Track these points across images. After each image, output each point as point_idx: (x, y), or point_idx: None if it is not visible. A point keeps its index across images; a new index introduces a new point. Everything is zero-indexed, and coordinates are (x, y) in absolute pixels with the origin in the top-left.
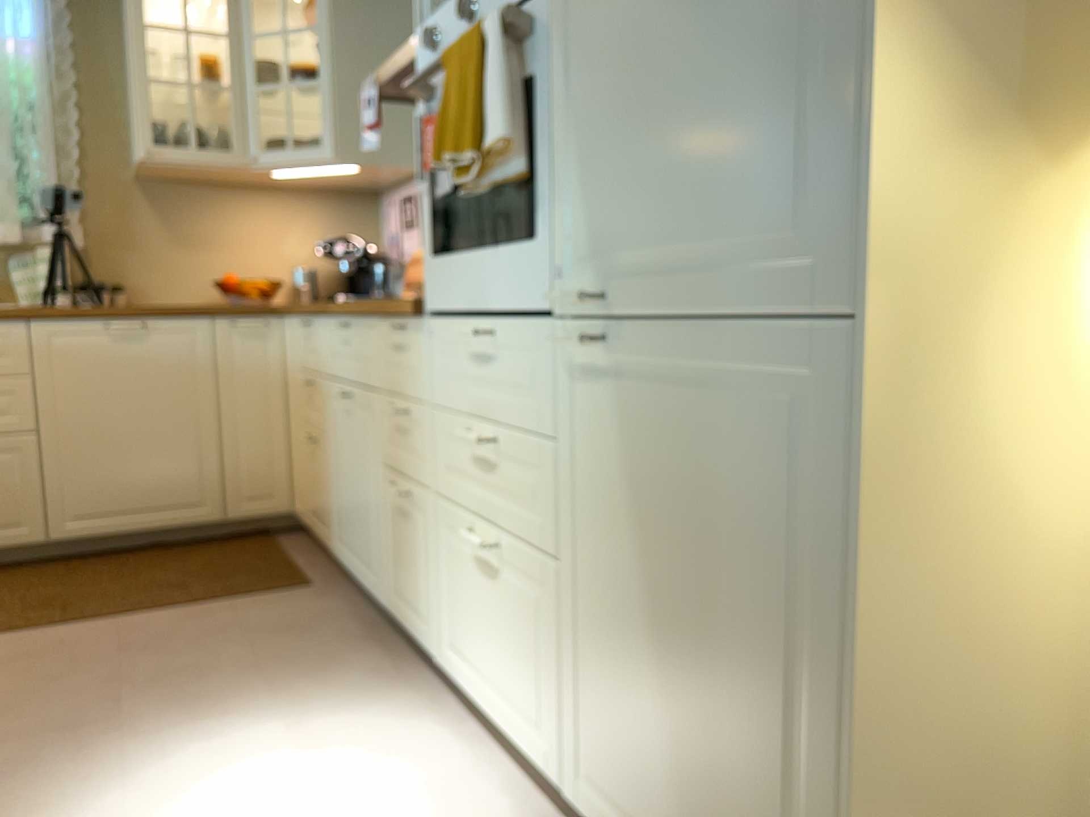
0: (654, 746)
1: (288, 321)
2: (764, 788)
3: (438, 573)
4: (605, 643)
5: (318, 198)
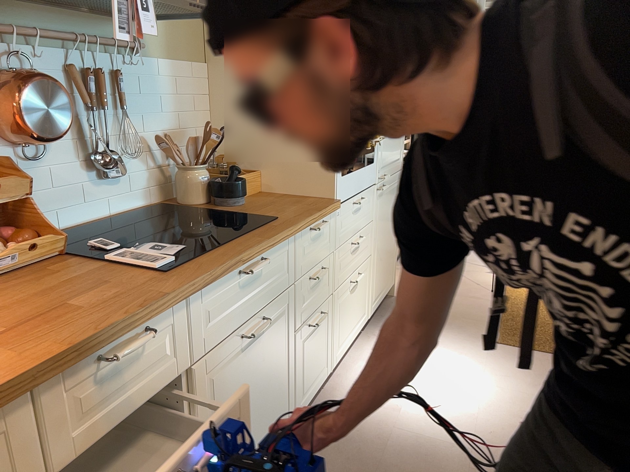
0: (382, 268)
1: None
2: (391, 251)
3: (333, 326)
4: (377, 259)
5: None
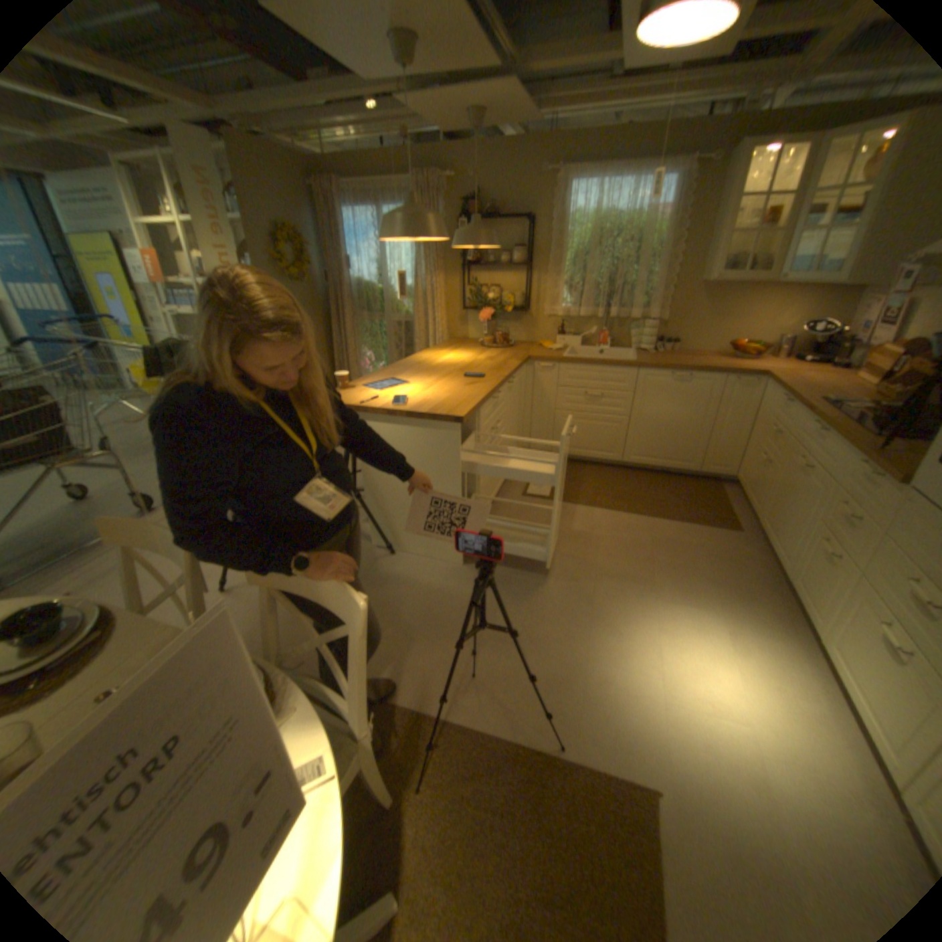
0: None
1: (774, 385)
2: None
3: (844, 609)
4: None
5: (816, 289)
